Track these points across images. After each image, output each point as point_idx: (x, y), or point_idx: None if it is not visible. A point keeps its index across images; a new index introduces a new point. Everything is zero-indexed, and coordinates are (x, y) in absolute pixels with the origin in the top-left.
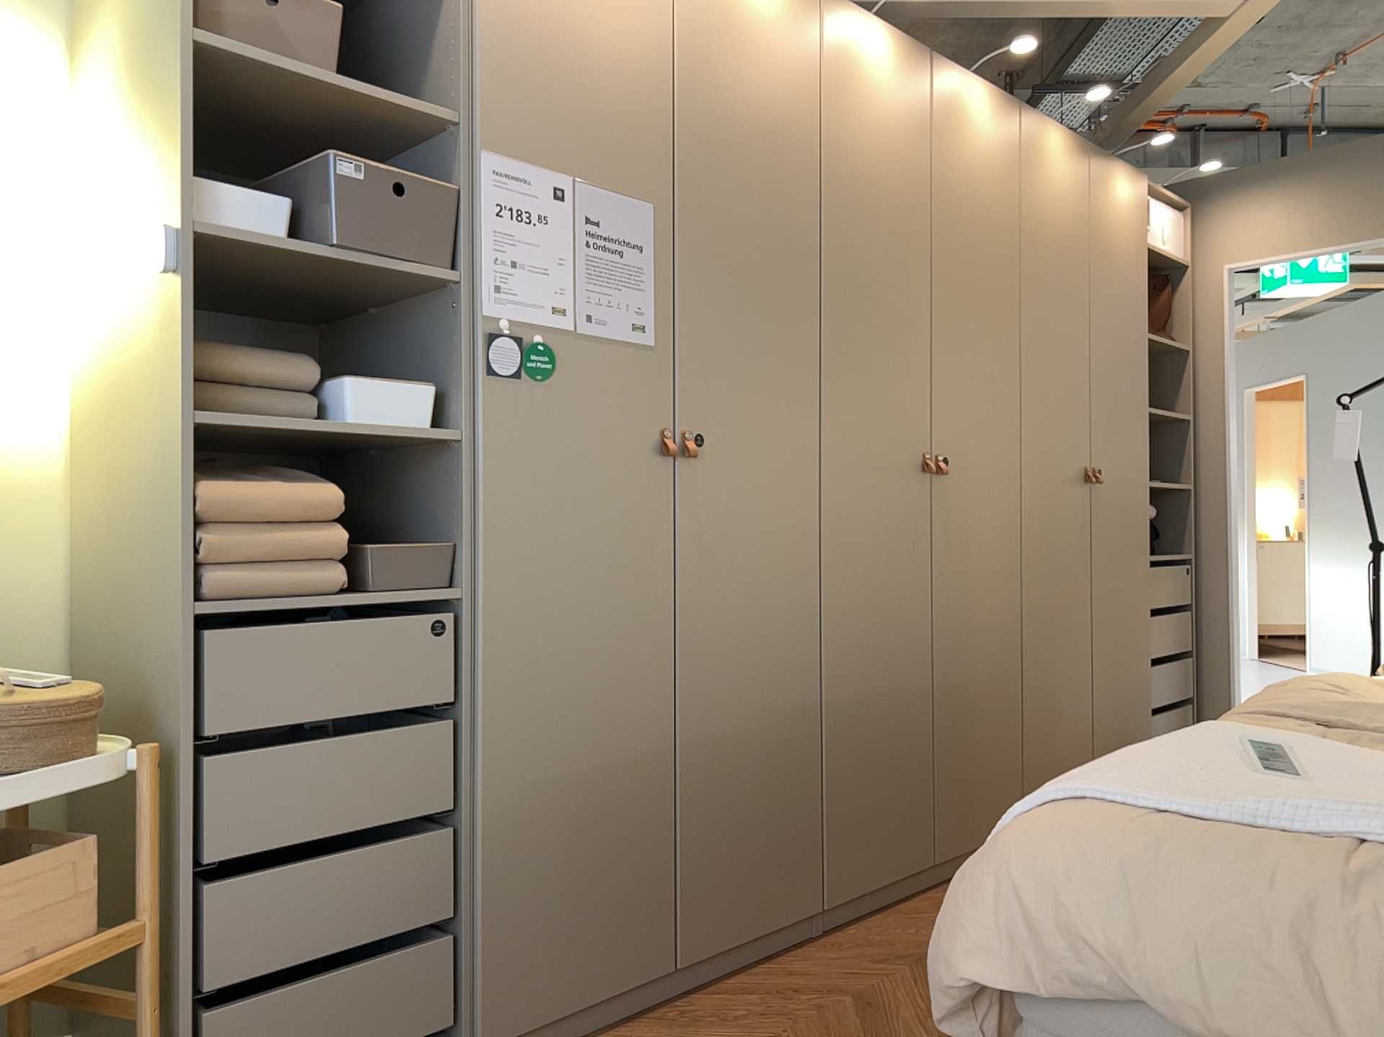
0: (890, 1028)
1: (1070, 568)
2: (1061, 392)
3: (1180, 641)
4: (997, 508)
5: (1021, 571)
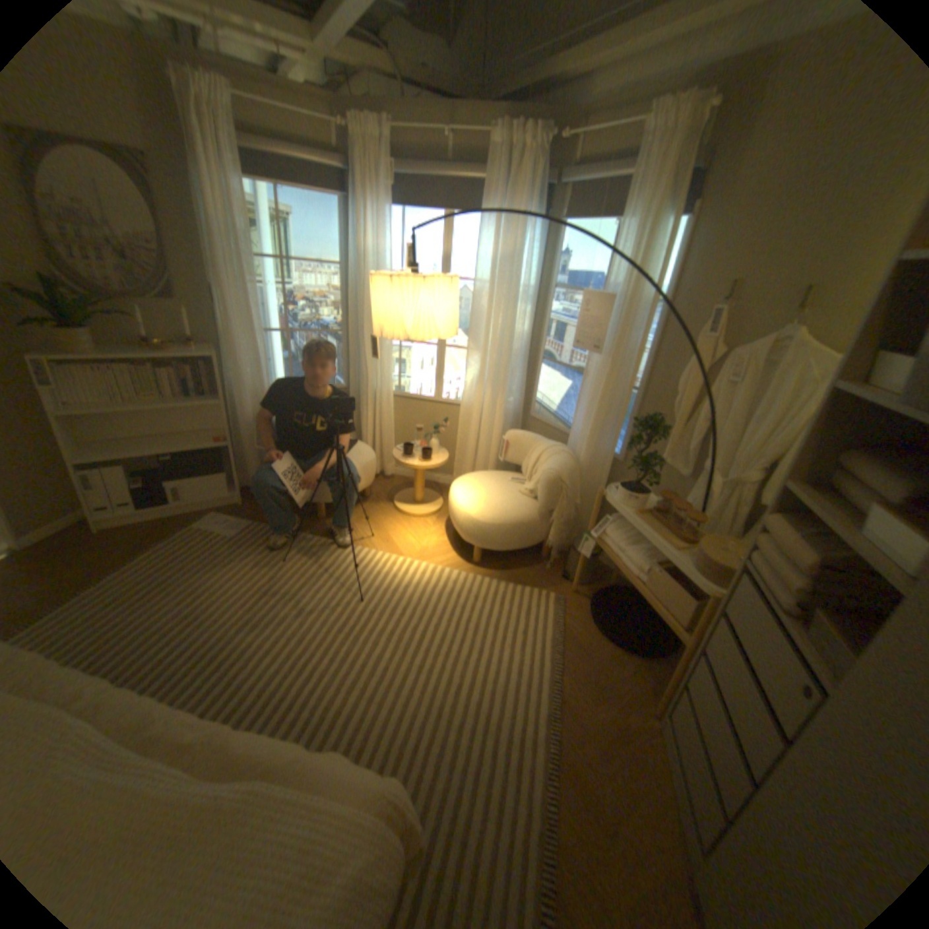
0: None
1: None
2: None
3: None
4: None
5: None
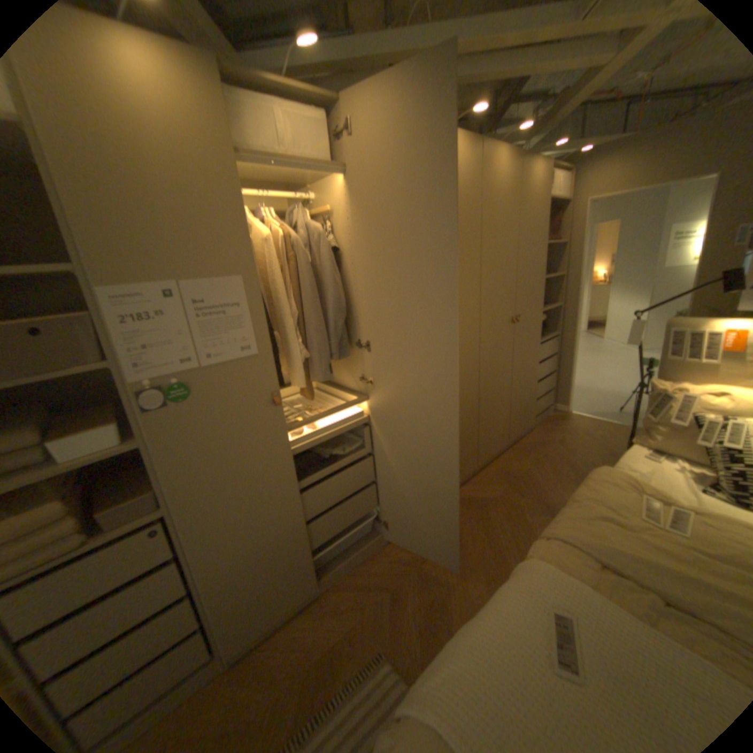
0: (405, 618)
1: (508, 360)
2: (507, 285)
3: (557, 364)
4: (473, 350)
5: (484, 372)
